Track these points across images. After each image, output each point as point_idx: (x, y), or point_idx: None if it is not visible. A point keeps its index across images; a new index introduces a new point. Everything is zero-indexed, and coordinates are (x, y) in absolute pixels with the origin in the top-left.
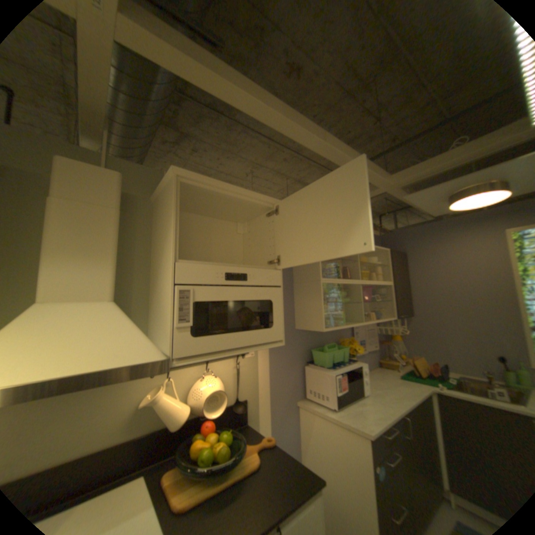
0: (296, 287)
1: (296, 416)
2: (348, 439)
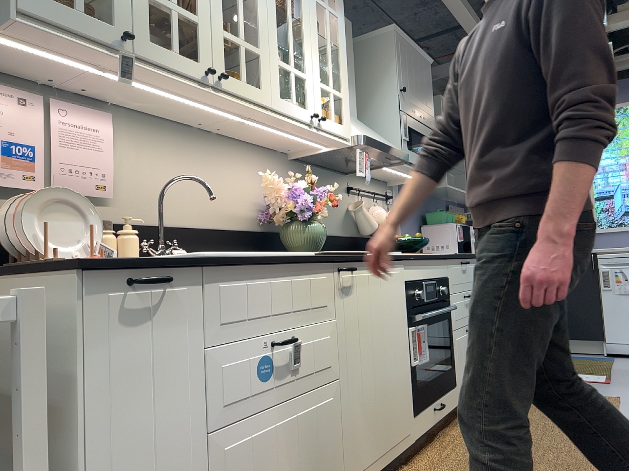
0: None
1: None
2: None
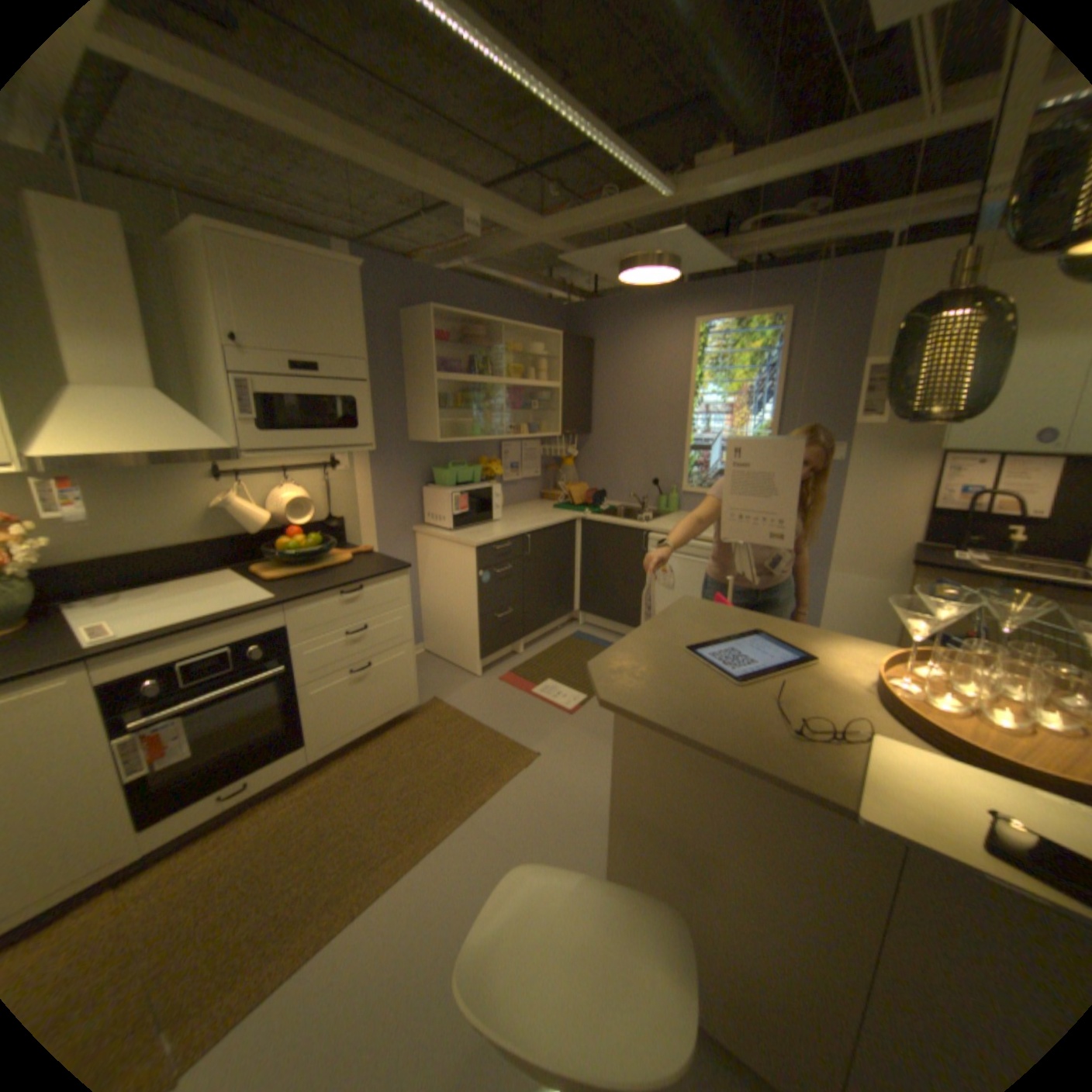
0: (407, 383)
1: (411, 542)
2: (458, 552)
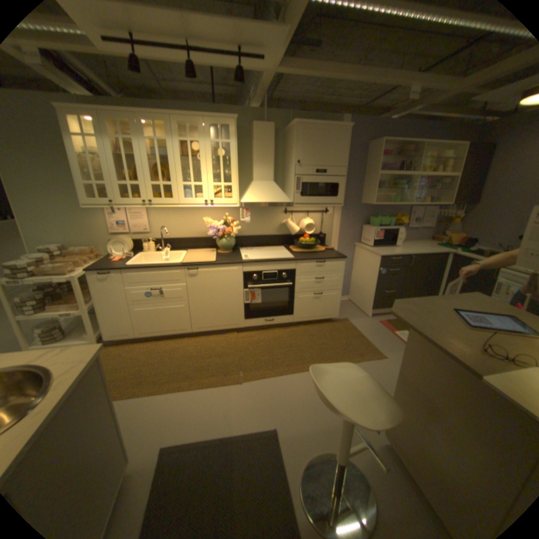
0: (366, 176)
1: (353, 249)
2: (373, 257)
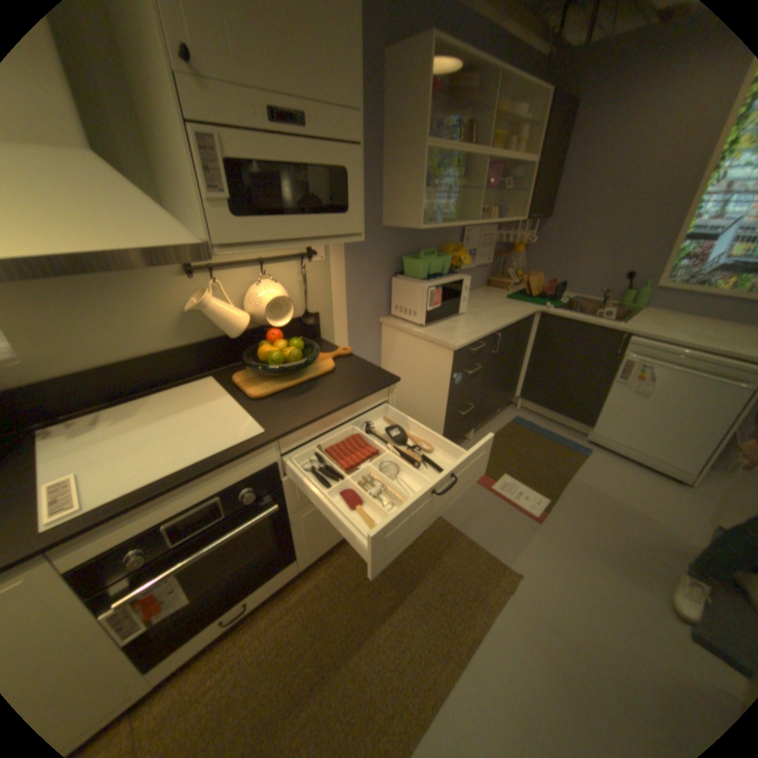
0: (387, 153)
1: (377, 333)
2: (430, 351)
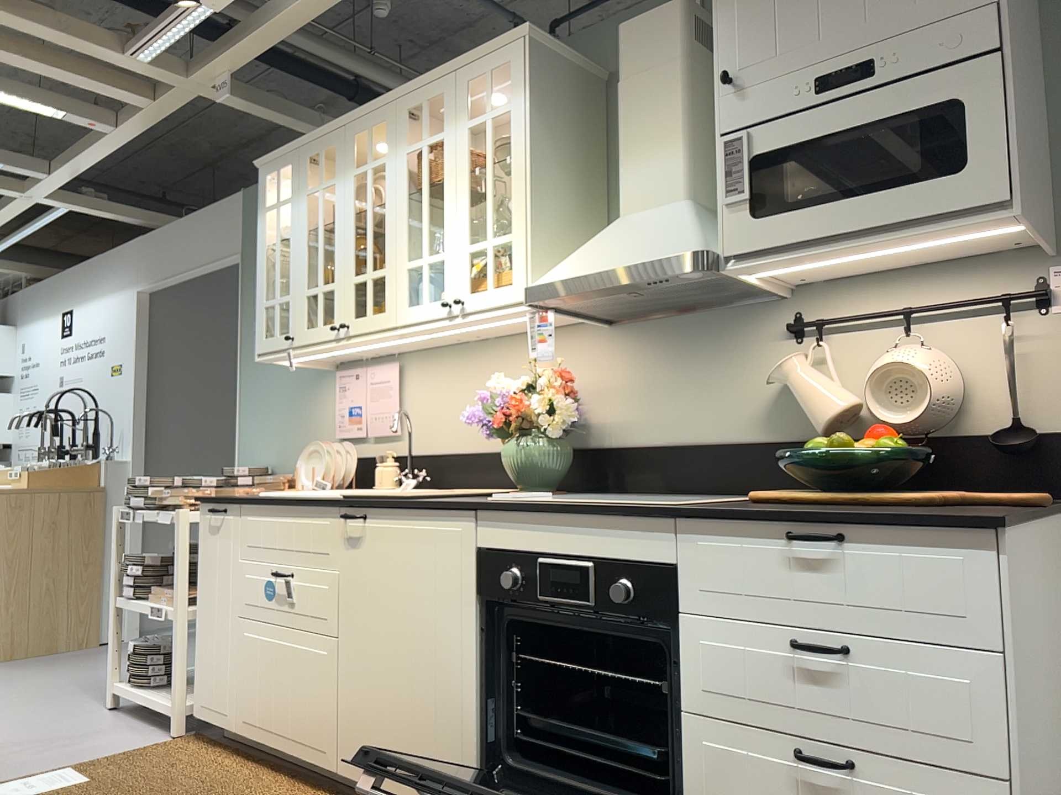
0: None
1: None
2: None
